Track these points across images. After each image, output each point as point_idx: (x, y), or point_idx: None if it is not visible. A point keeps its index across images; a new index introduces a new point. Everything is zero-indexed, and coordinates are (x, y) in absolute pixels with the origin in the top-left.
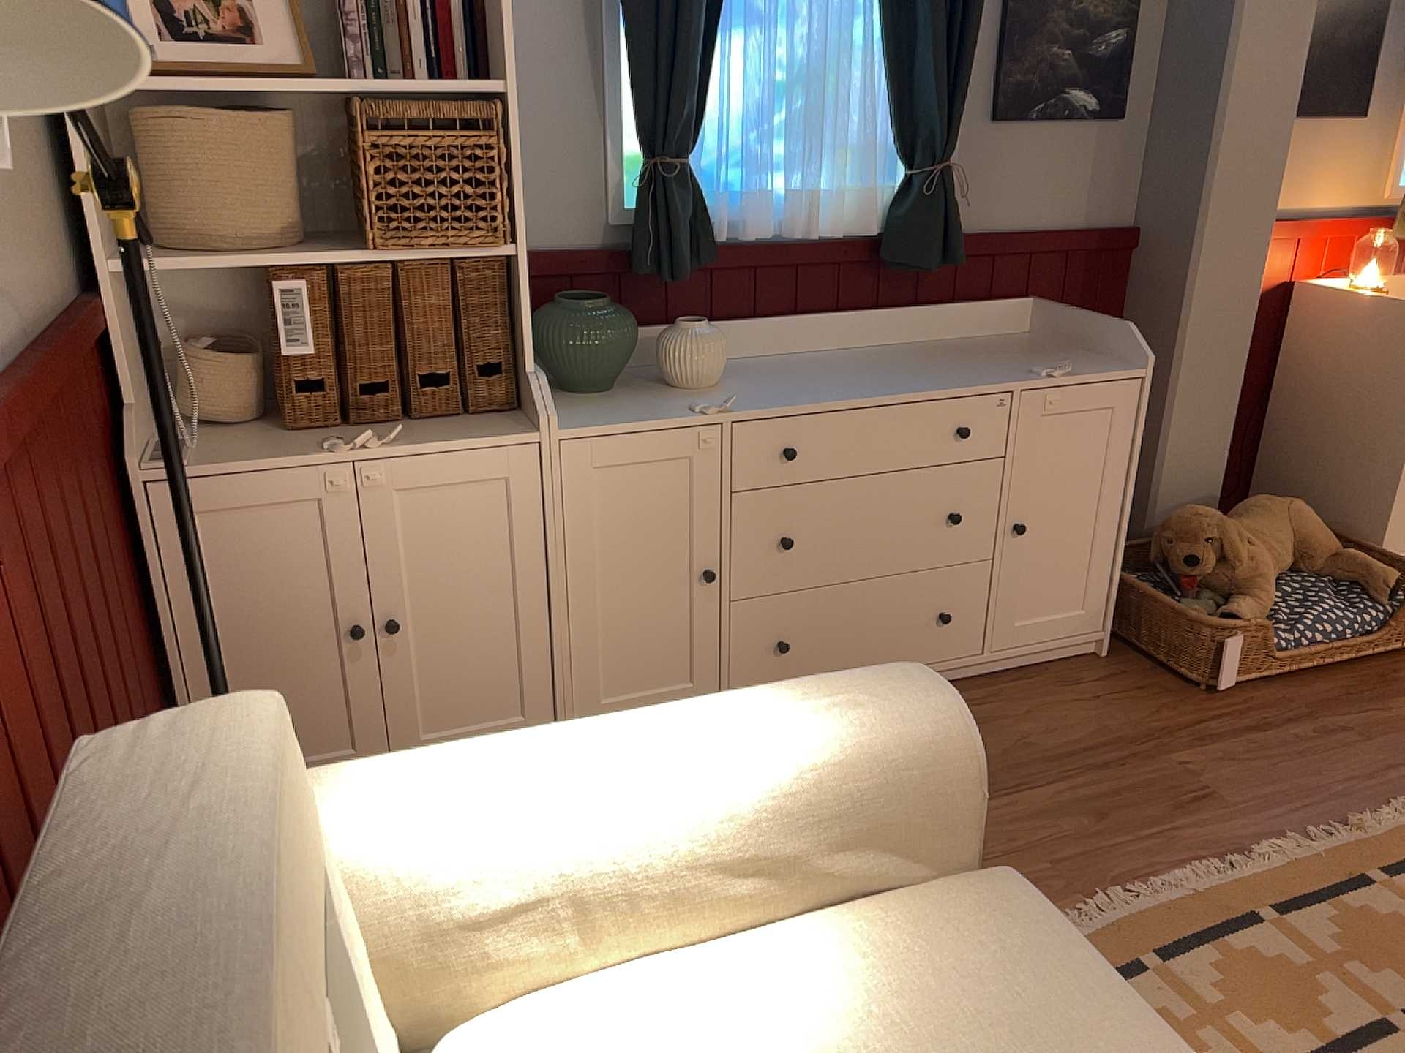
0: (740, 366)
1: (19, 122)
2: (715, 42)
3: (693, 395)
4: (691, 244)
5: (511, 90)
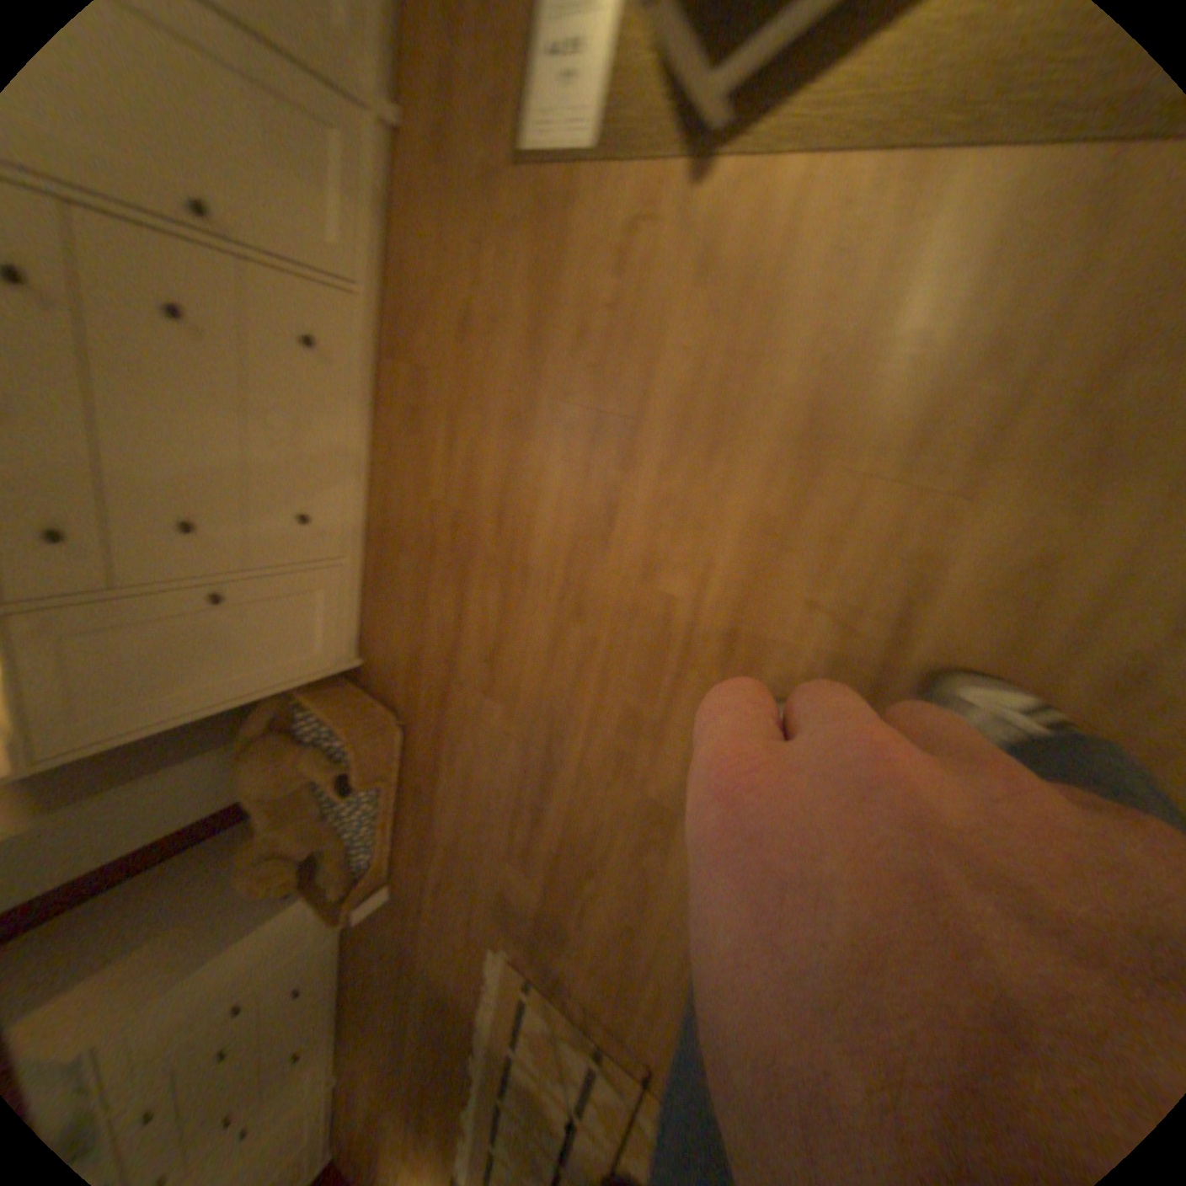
0: None
1: None
2: None
3: None
4: None
5: None
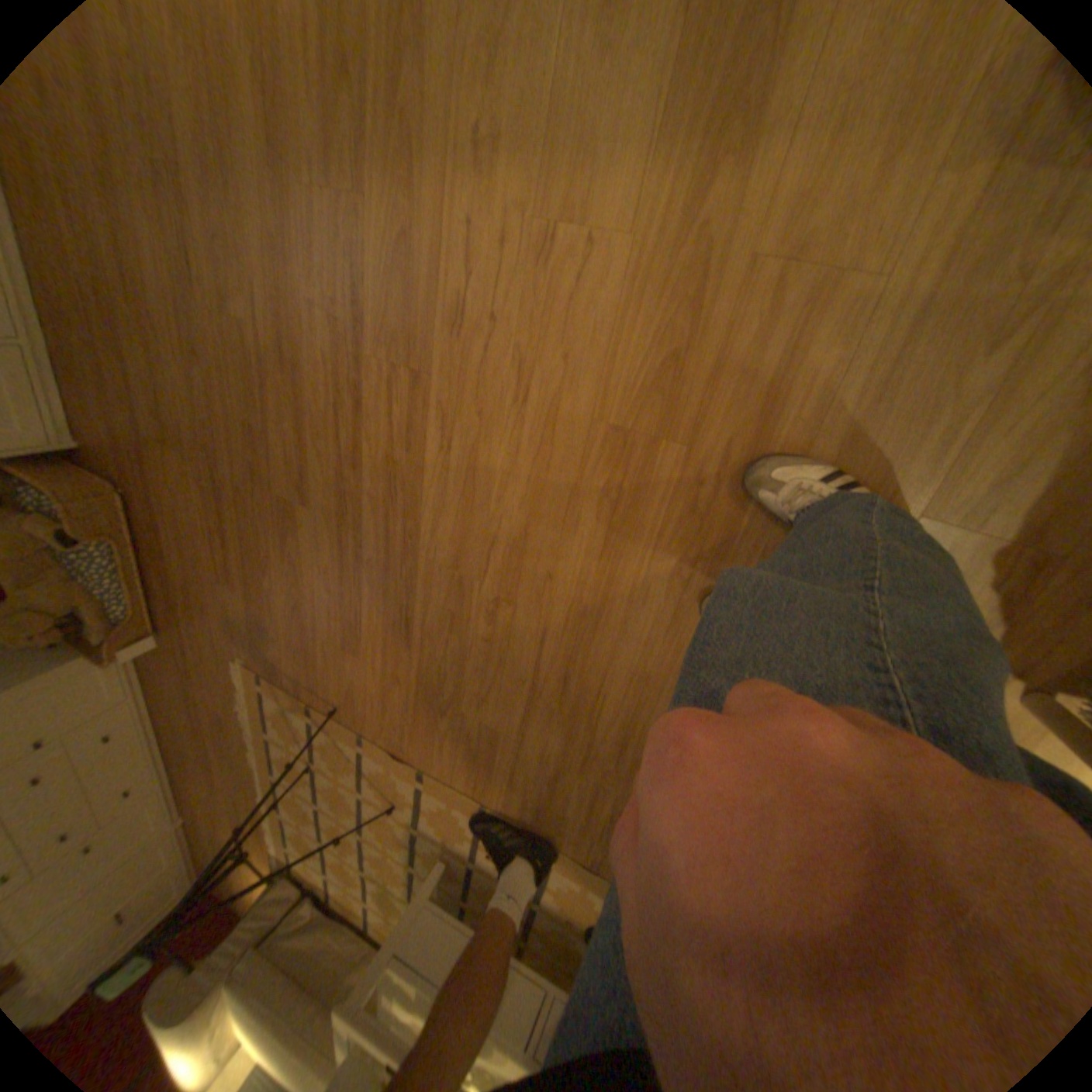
0: None
1: None
2: None
3: None
4: None
5: None
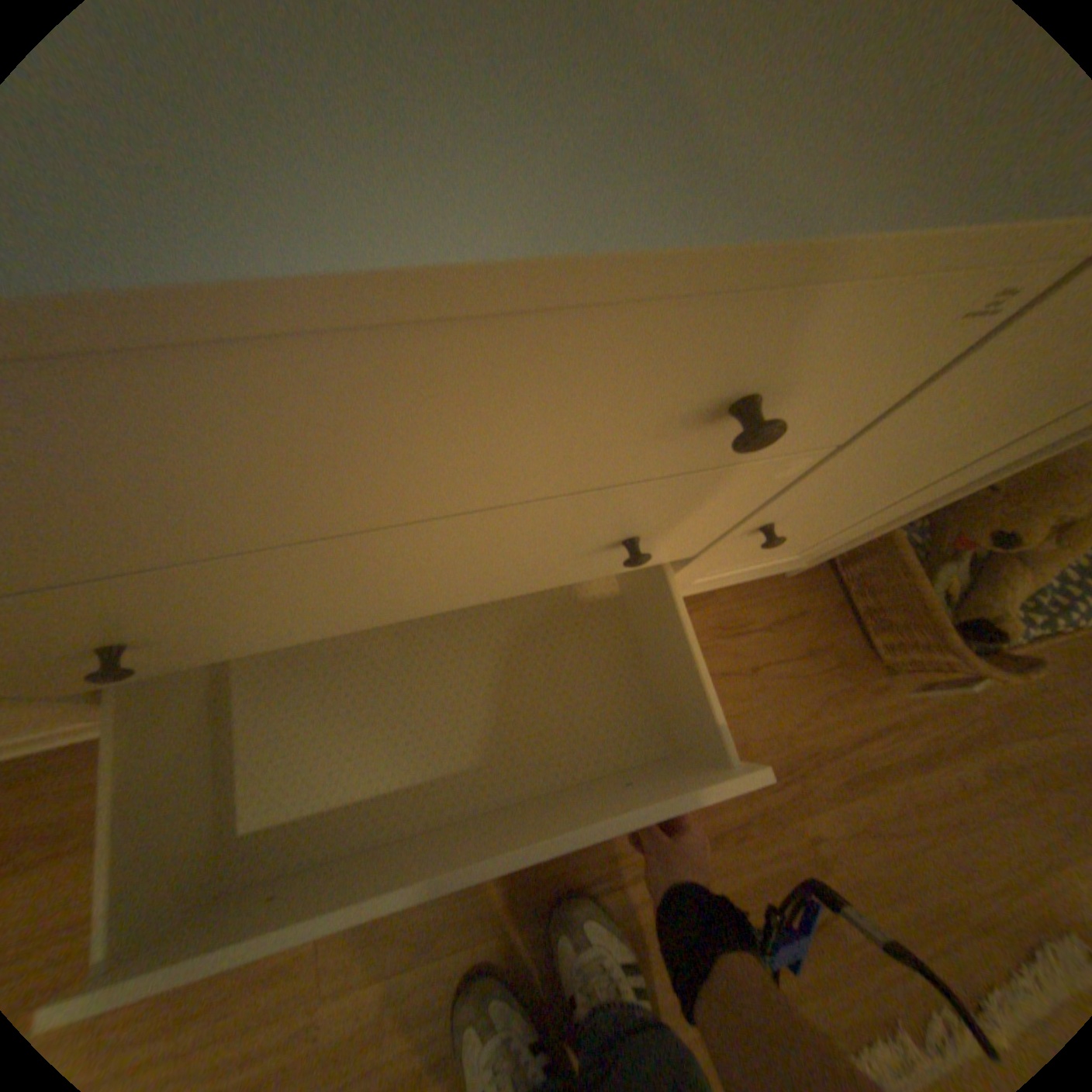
0: None
1: None
2: None
3: None
4: None
5: None
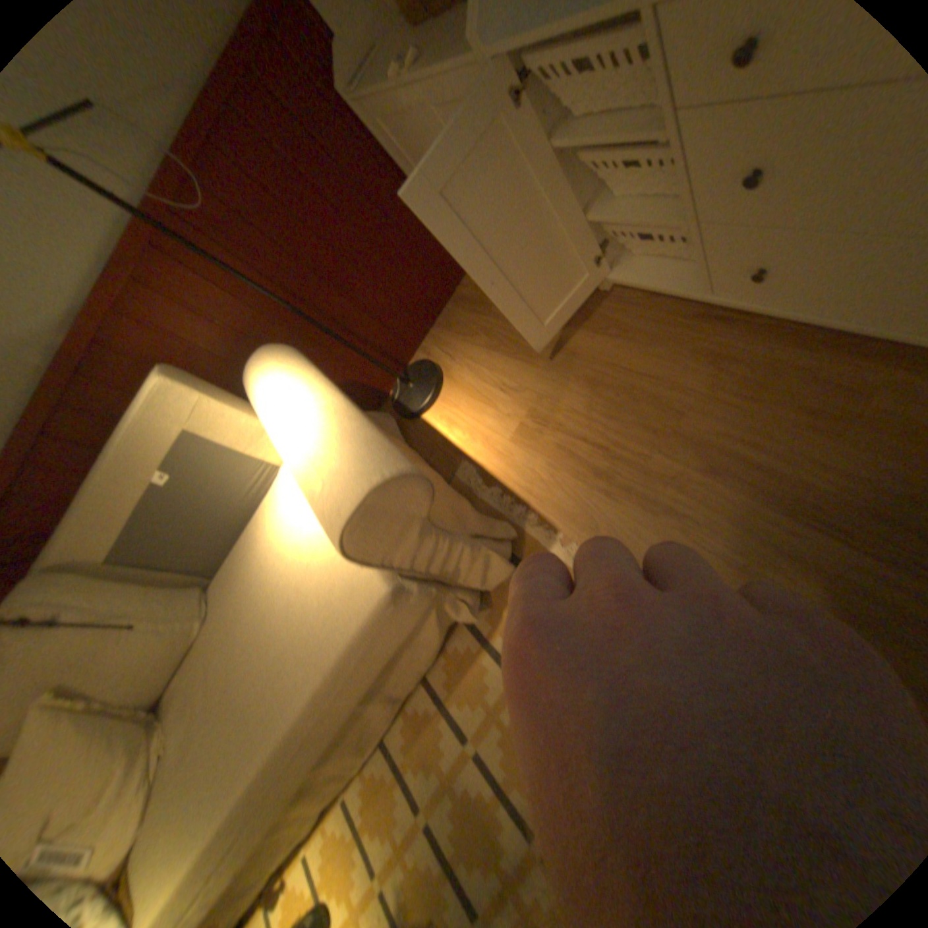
0: None
1: None
2: None
3: None
4: None
5: None
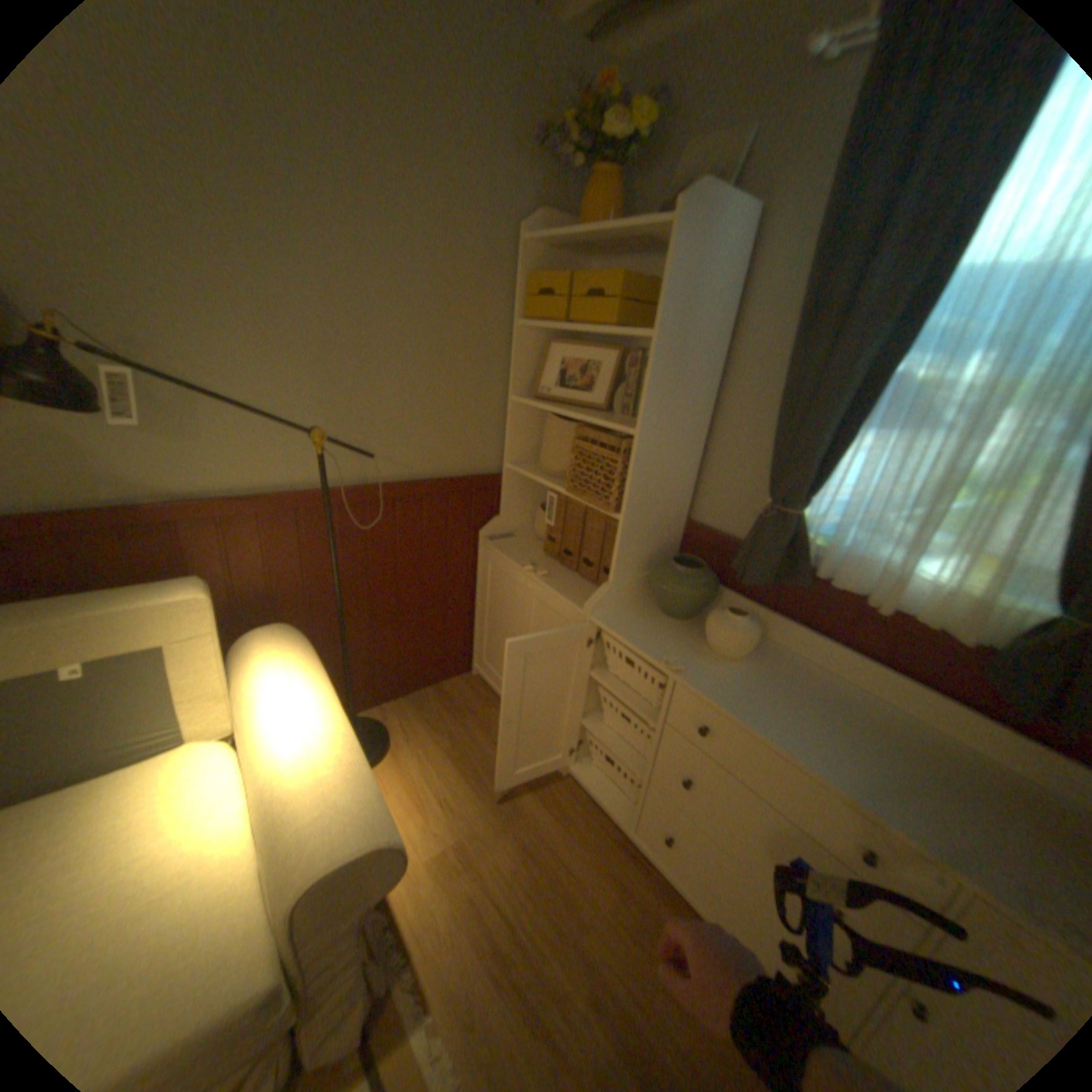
0: (794, 666)
1: (472, 408)
2: (861, 434)
3: (701, 654)
4: (780, 567)
5: (640, 434)
